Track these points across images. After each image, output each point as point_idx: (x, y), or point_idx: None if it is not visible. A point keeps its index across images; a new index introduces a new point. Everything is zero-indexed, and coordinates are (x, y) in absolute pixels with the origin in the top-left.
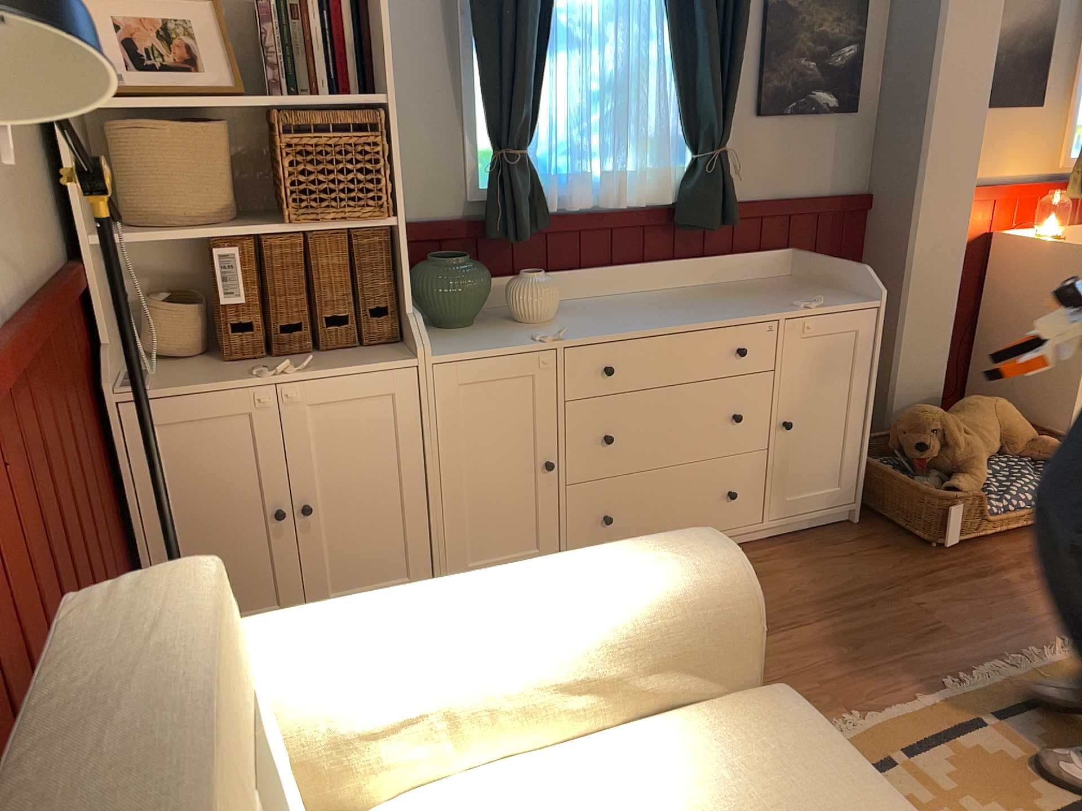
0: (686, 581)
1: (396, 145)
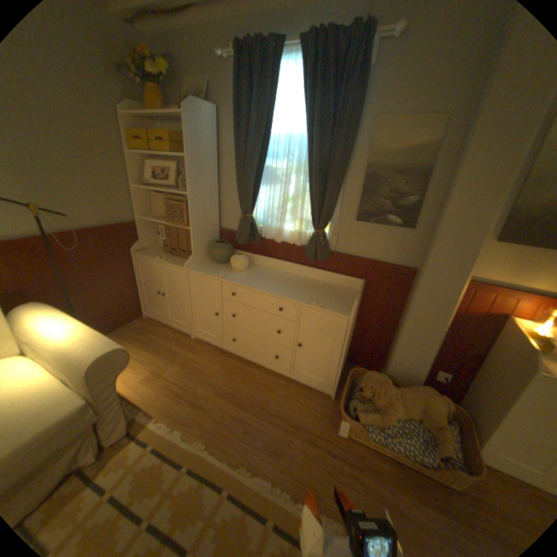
0: (79, 354)
1: (190, 207)
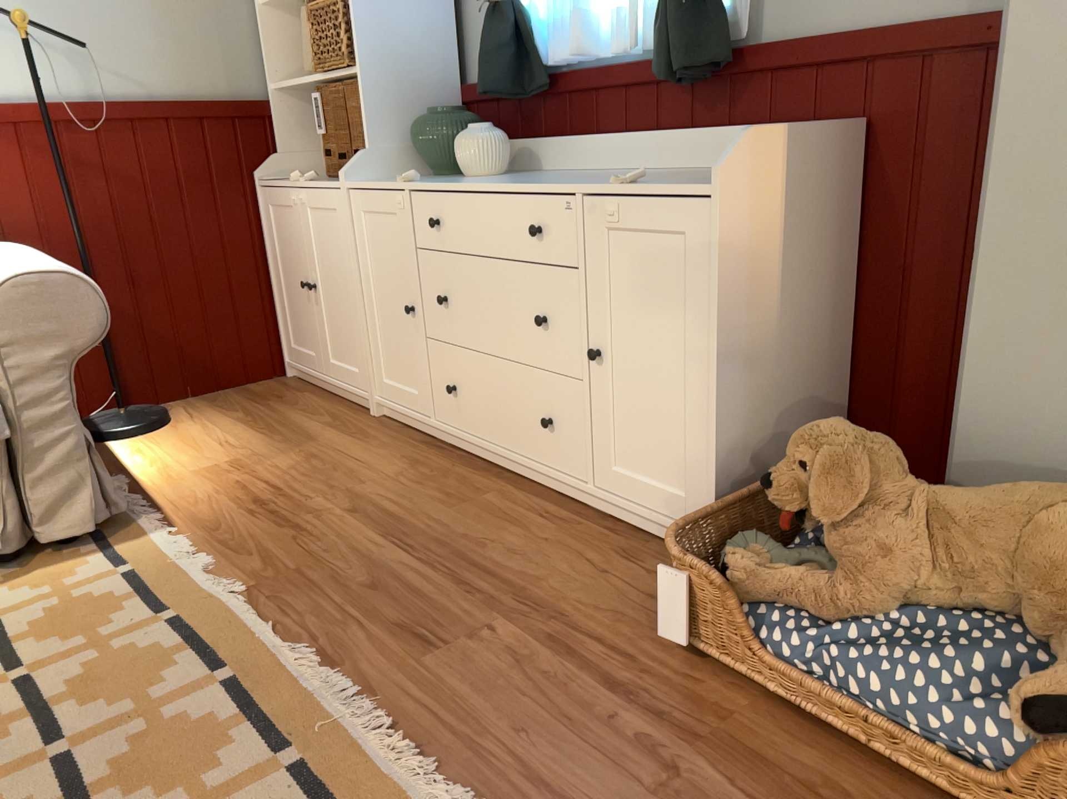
0: None
1: (353, 6)
